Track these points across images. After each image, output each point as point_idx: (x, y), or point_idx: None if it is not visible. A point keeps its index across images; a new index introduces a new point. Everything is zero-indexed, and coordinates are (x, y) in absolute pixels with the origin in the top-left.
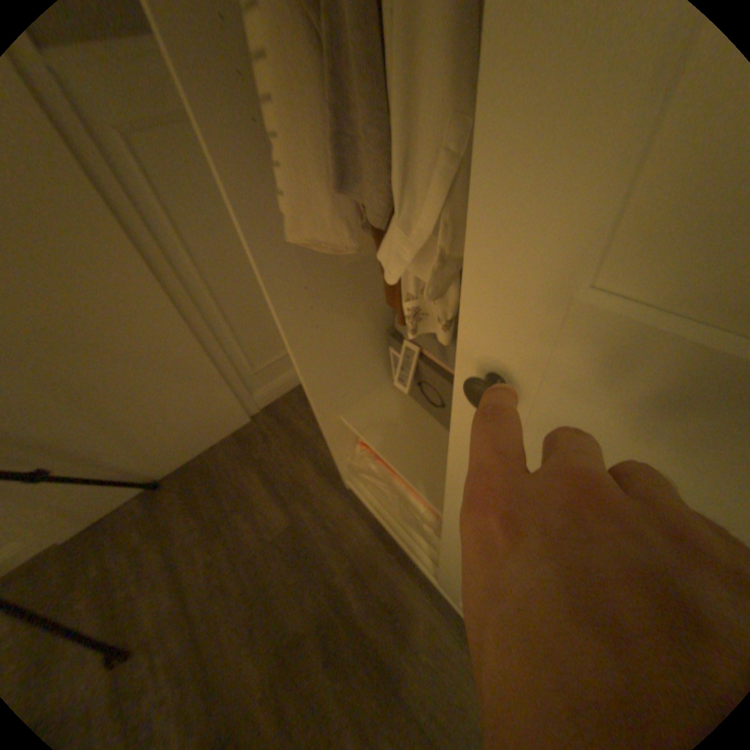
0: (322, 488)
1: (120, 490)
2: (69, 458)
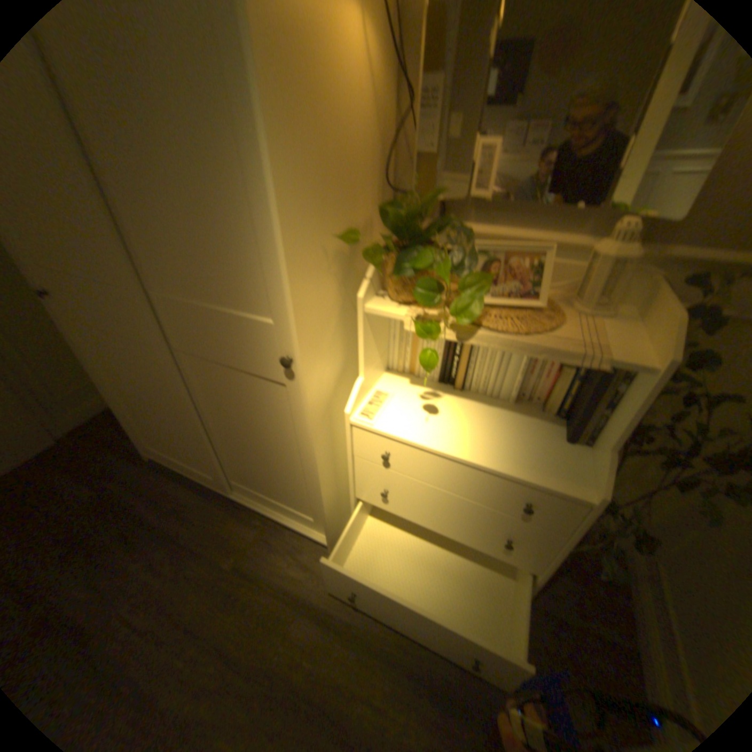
0: (122, 465)
1: None
2: None
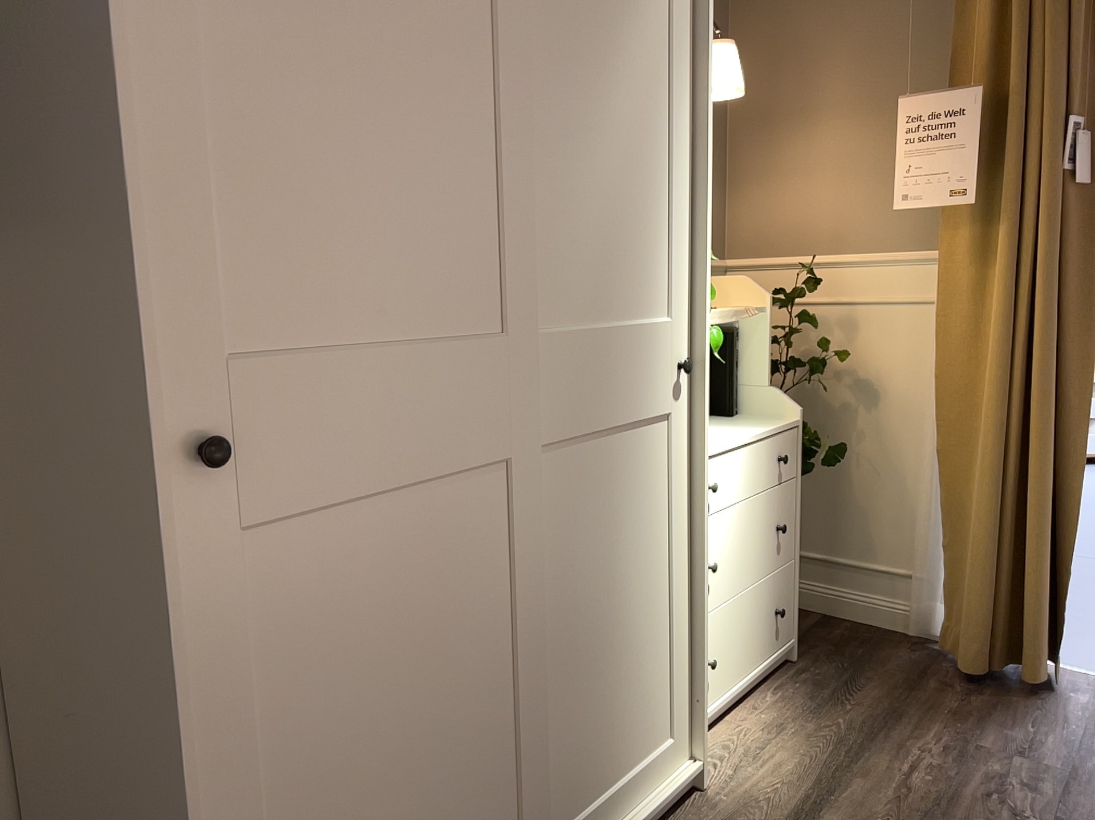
0: None
1: None
2: None
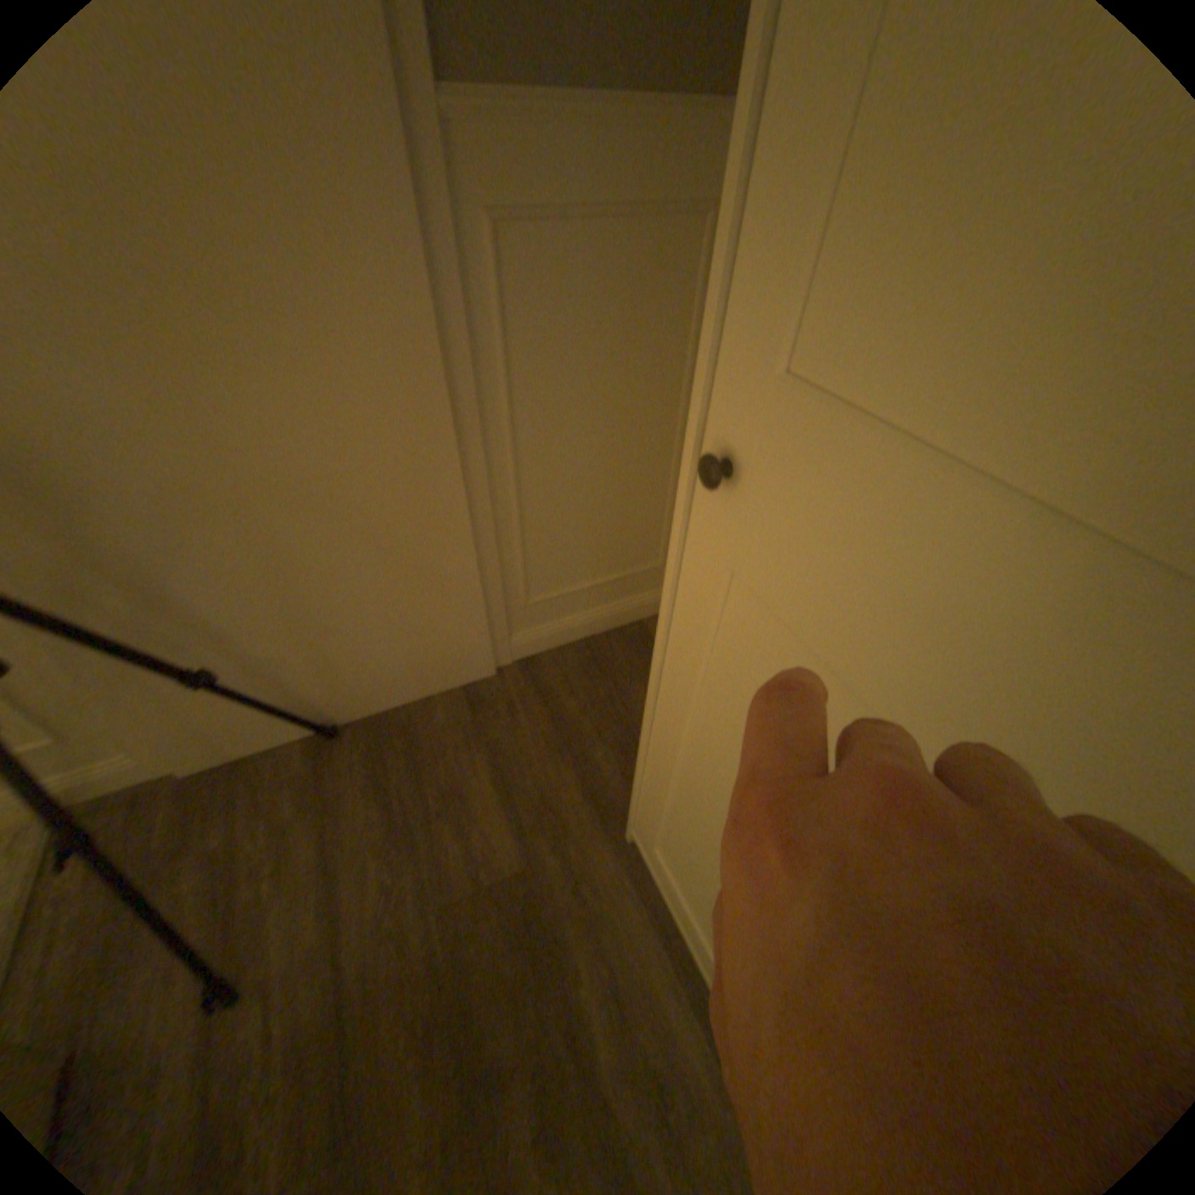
0: (584, 823)
1: (282, 722)
2: (237, 657)
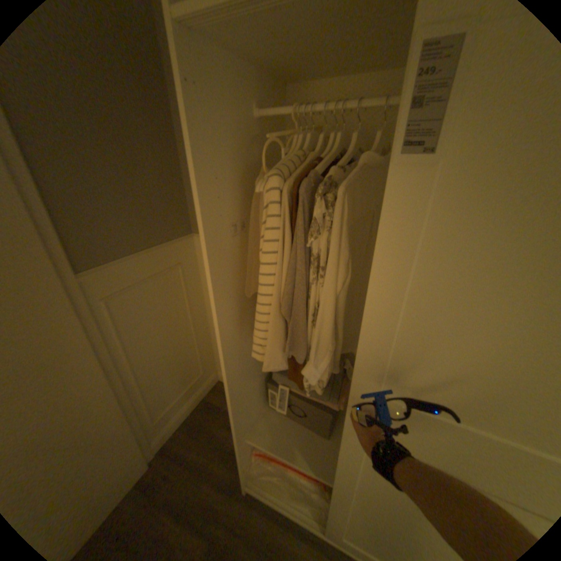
0: (223, 501)
1: None
2: None
